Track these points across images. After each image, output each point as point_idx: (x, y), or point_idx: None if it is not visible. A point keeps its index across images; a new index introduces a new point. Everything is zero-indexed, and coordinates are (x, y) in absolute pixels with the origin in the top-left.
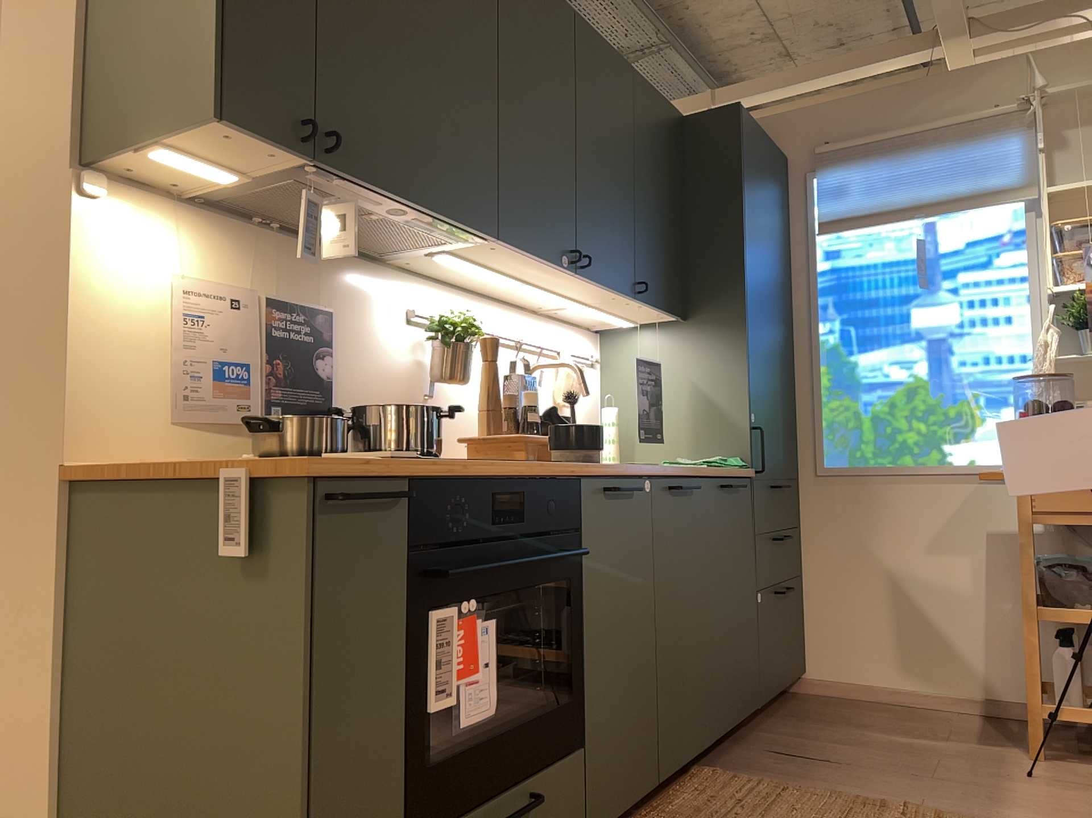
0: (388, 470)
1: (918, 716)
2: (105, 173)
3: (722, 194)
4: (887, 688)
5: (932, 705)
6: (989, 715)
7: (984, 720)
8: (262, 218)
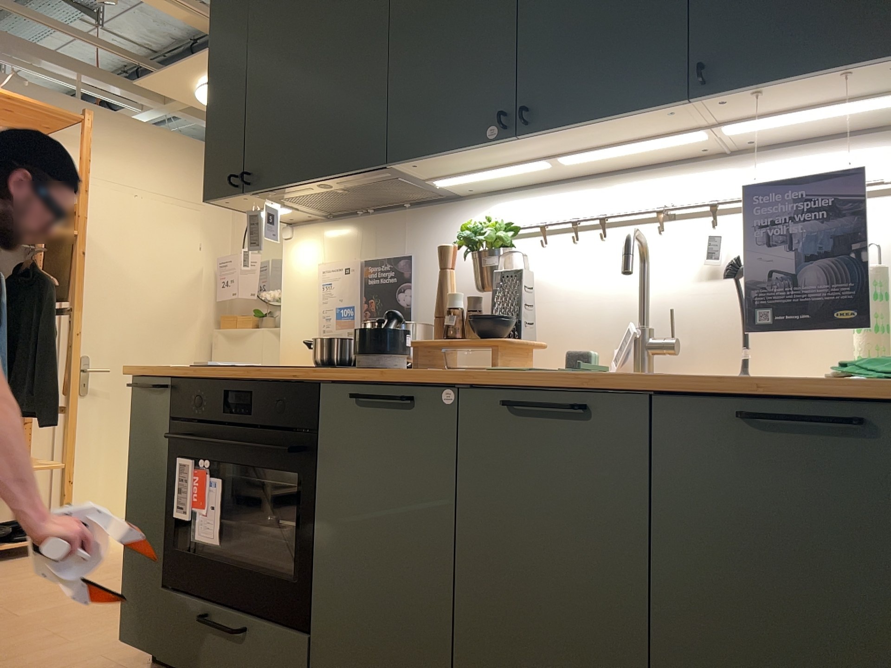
0: (156, 372)
1: None
2: (295, 223)
3: None
4: None
5: None
6: None
7: None
8: (359, 211)
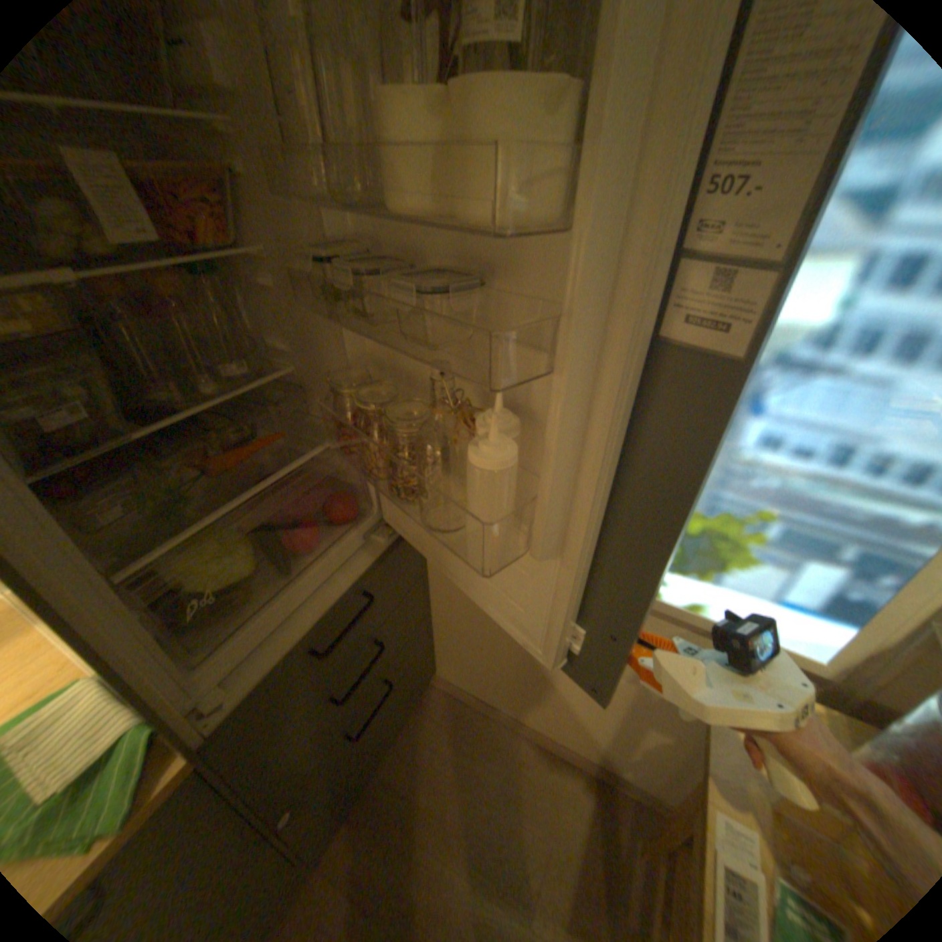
0: None
1: (528, 785)
2: None
3: None
4: (510, 720)
5: (551, 751)
6: (606, 787)
7: (598, 805)
8: None
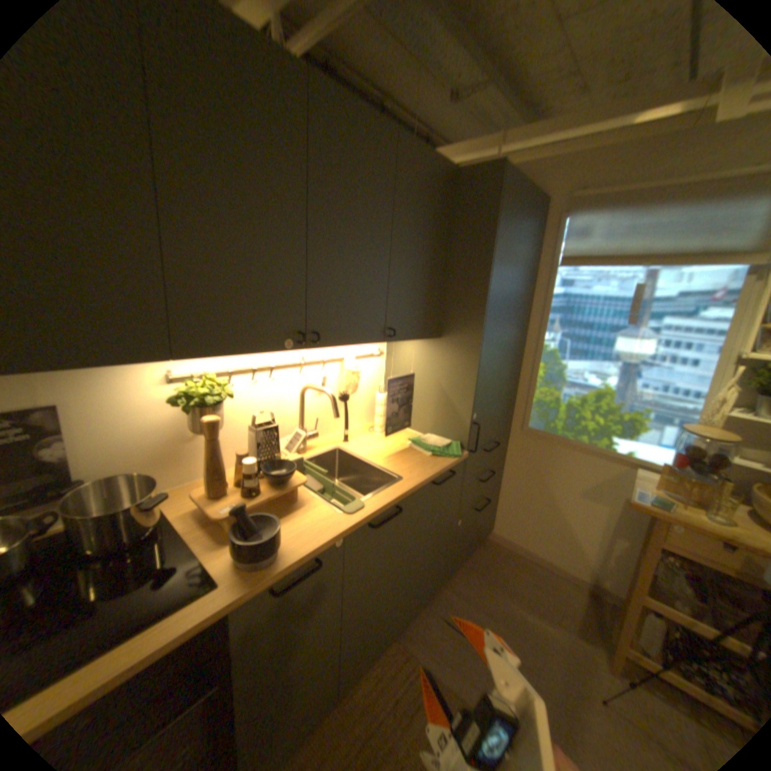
0: None
1: (549, 587)
2: None
3: (479, 244)
4: (537, 557)
5: (561, 577)
6: (595, 596)
7: (590, 602)
8: None
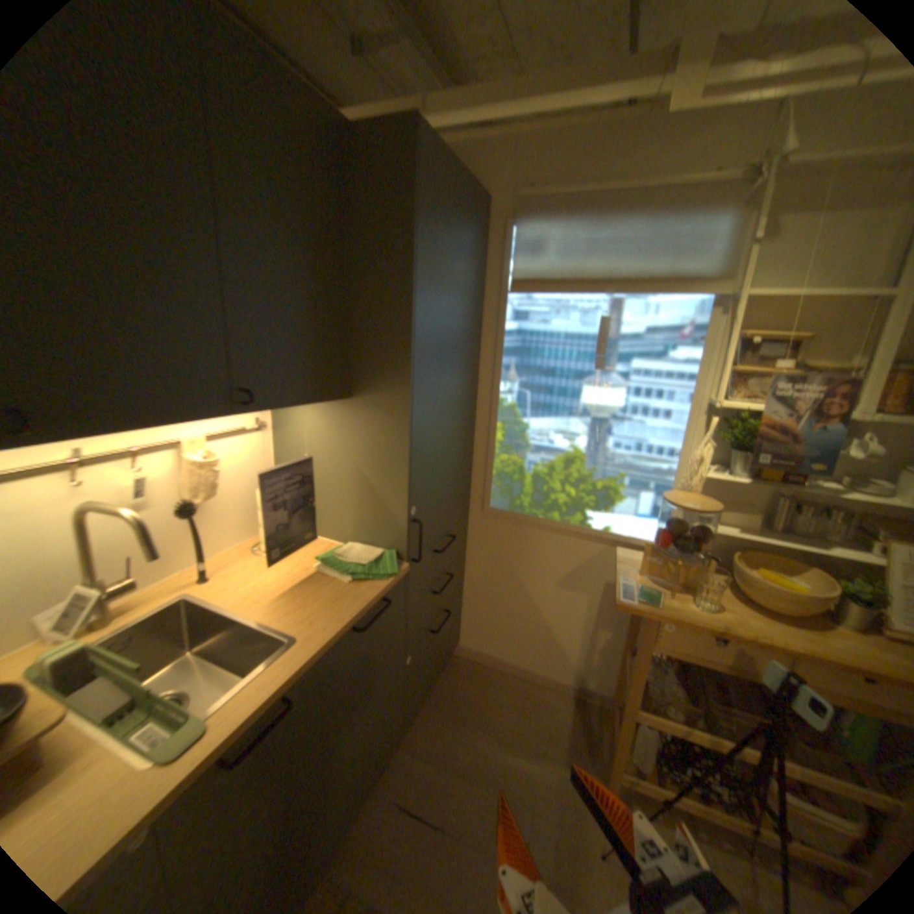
0: None
1: (529, 703)
2: None
3: (393, 250)
4: (513, 667)
5: (542, 685)
6: (579, 701)
7: (575, 711)
8: None
